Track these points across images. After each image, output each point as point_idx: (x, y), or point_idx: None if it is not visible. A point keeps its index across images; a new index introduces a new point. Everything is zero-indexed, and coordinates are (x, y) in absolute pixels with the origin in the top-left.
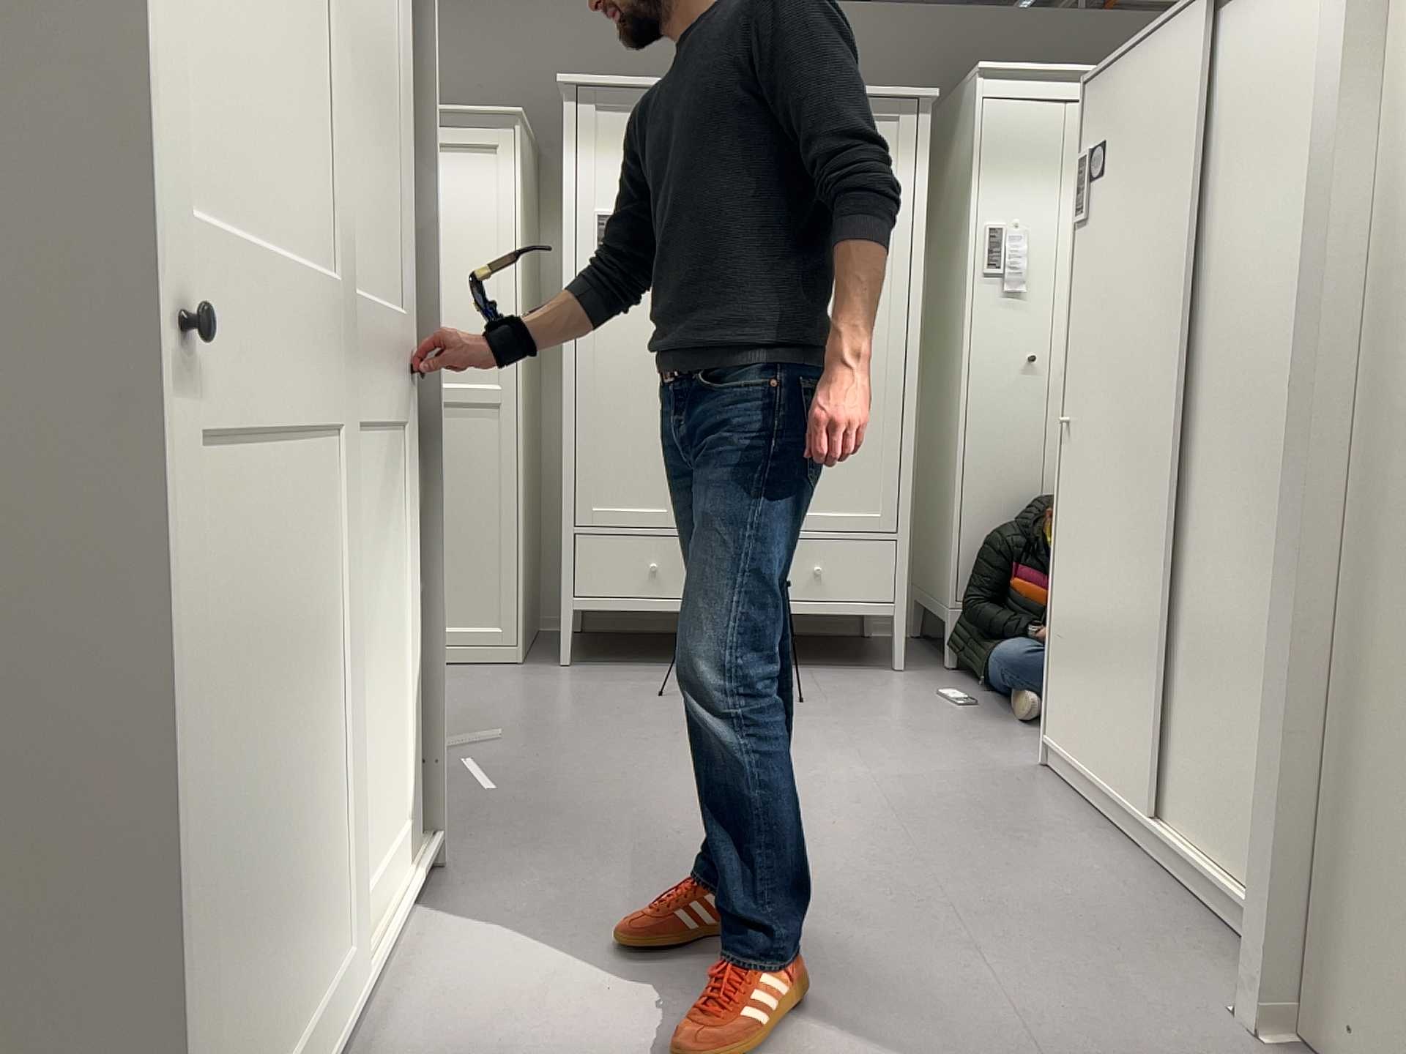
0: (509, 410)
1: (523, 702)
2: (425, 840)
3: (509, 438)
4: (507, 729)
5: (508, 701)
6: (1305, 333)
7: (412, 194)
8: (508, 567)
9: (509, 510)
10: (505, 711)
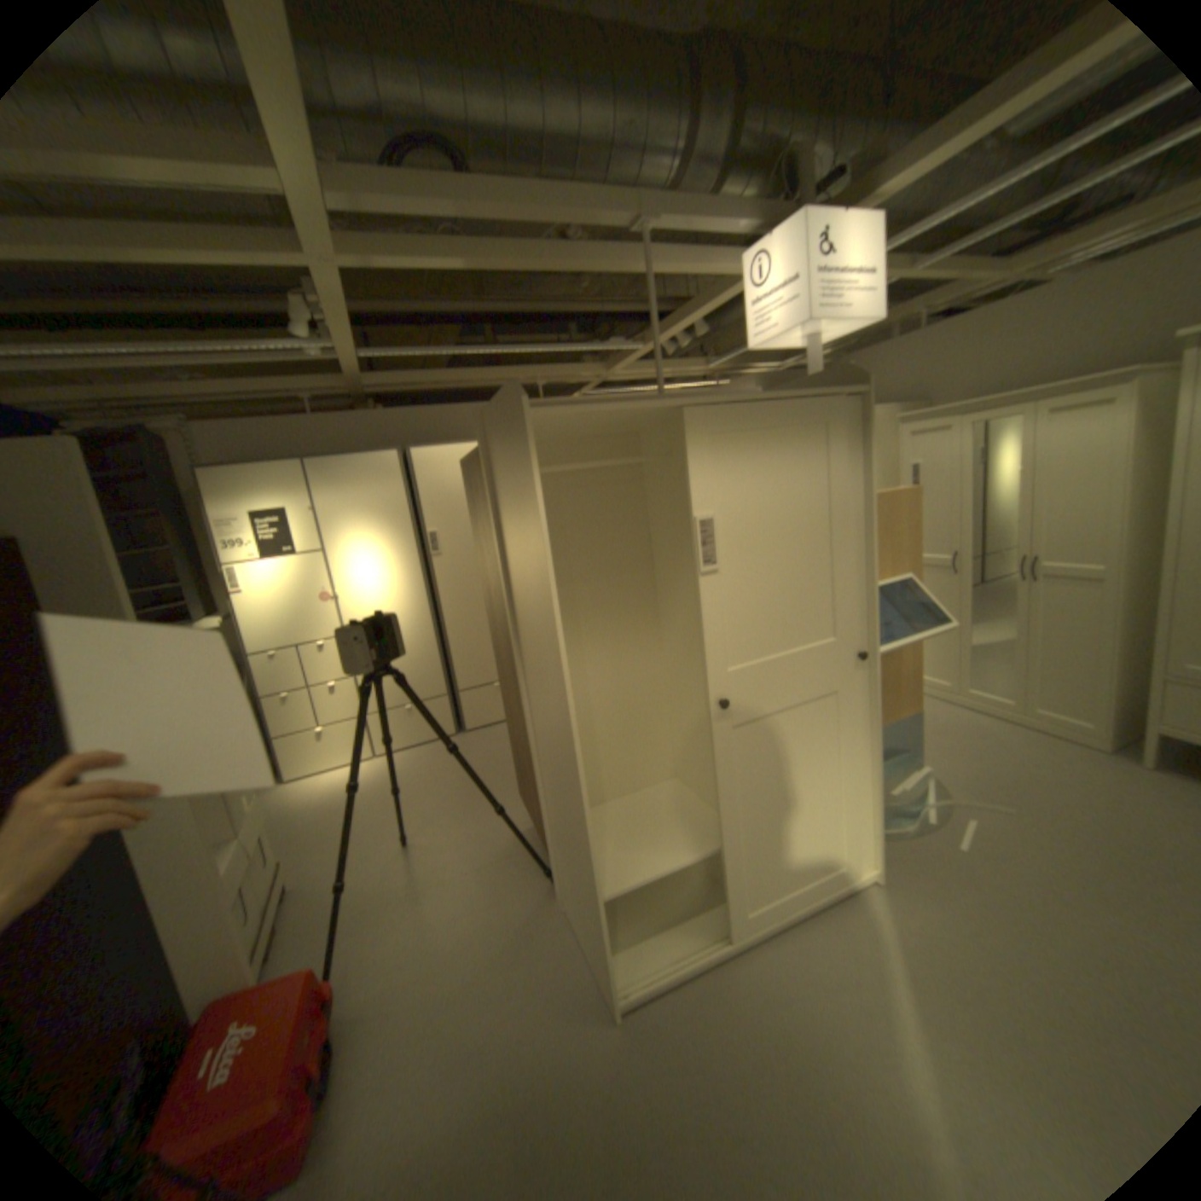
0: (1111, 587)
1: (1069, 792)
2: (874, 870)
3: (1109, 607)
4: (1031, 810)
5: (1060, 786)
6: None
7: (860, 569)
8: (1103, 691)
9: (1106, 655)
10: (1047, 794)
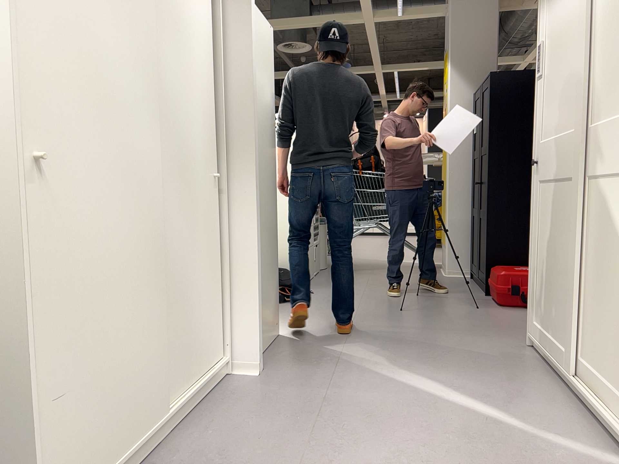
0: None
1: None
2: None
3: None
4: None
5: None
6: (258, 146)
7: None
8: None
9: None
10: None
